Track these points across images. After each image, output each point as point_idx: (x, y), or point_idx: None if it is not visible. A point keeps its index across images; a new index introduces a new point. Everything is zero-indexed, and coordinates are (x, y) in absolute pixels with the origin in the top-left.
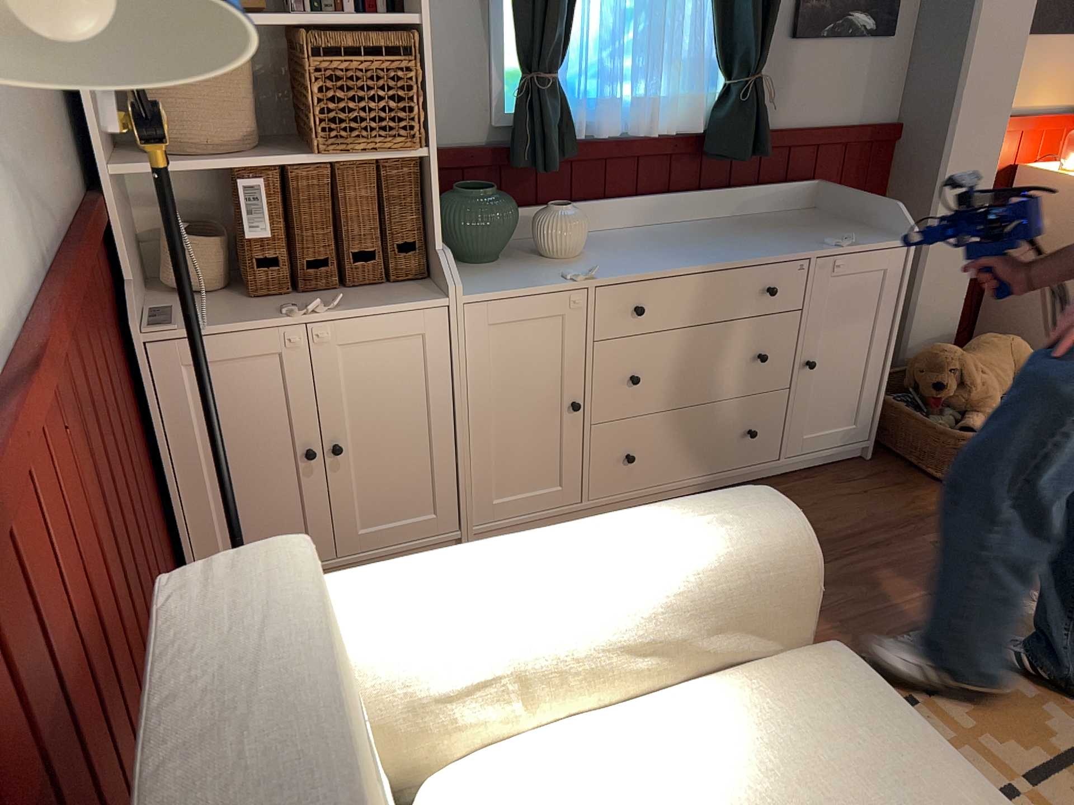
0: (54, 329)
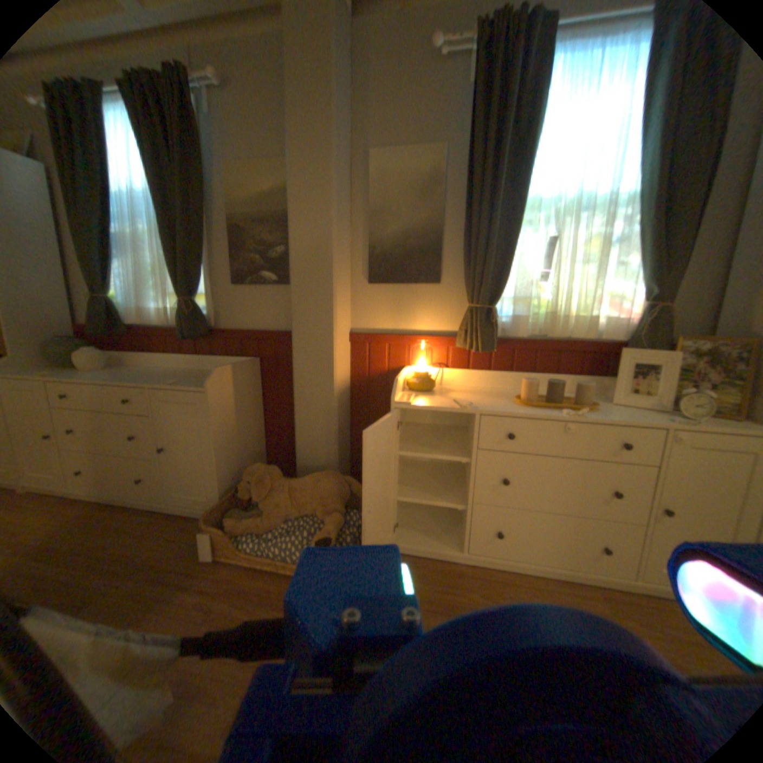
0: None
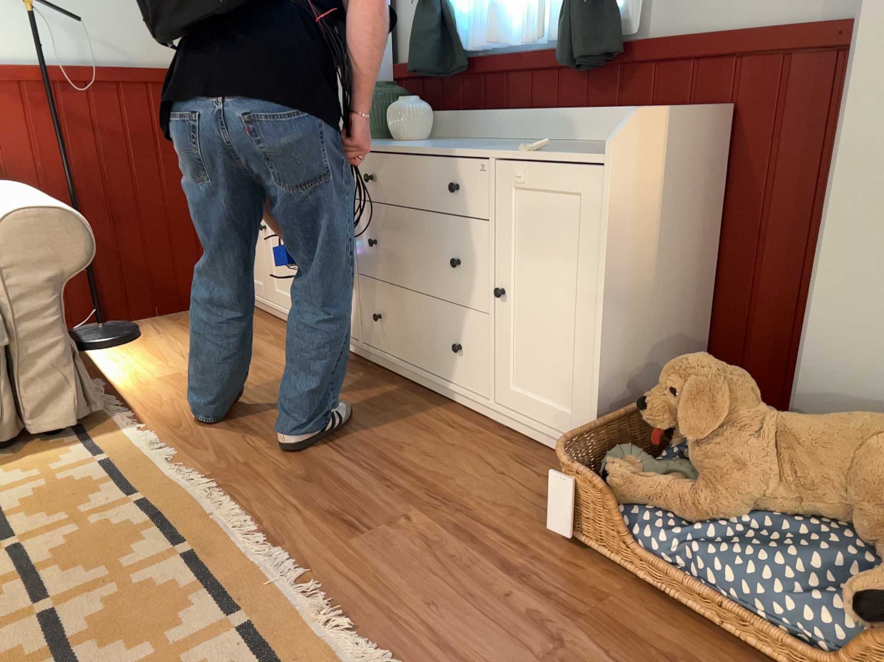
0: (40, 76)
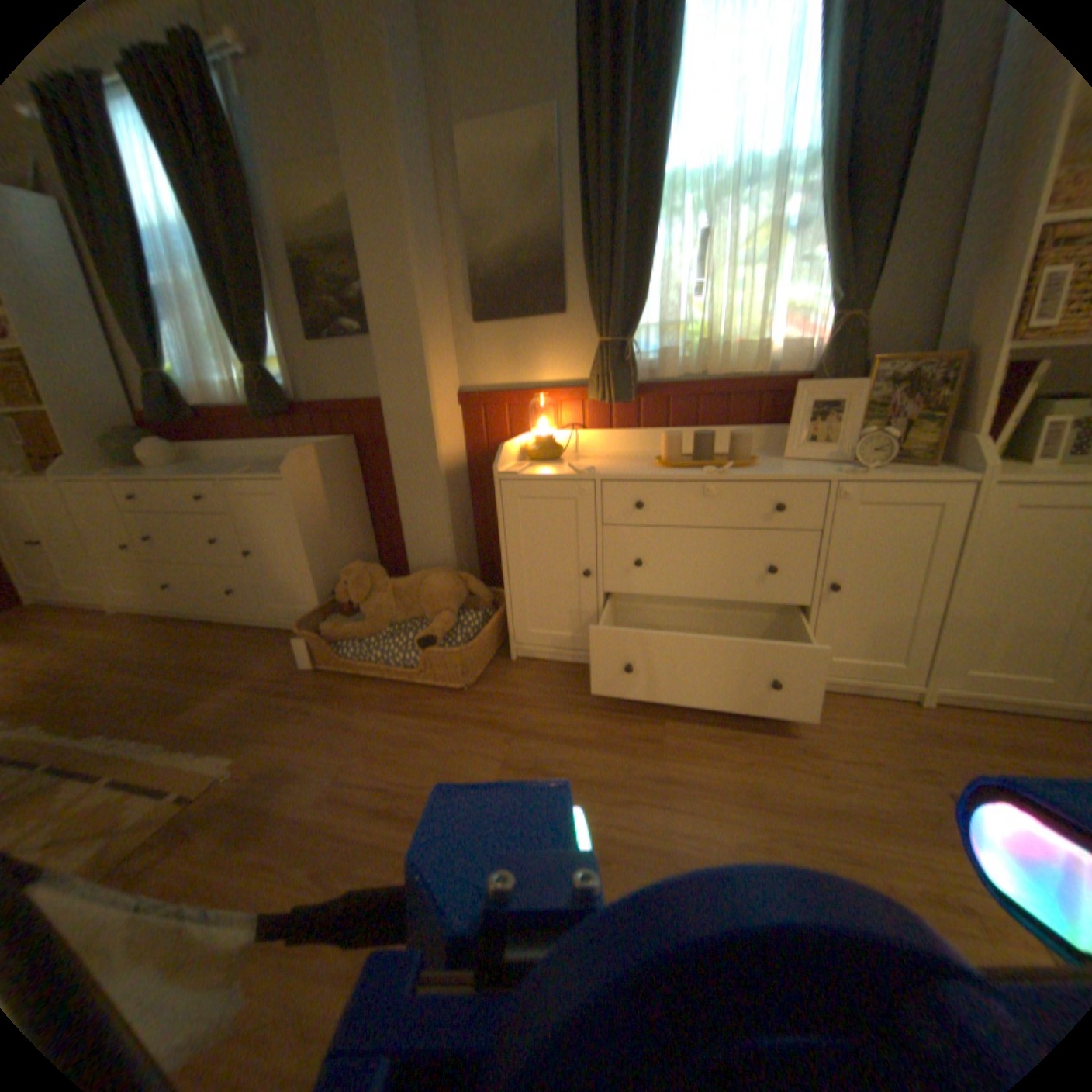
0: None
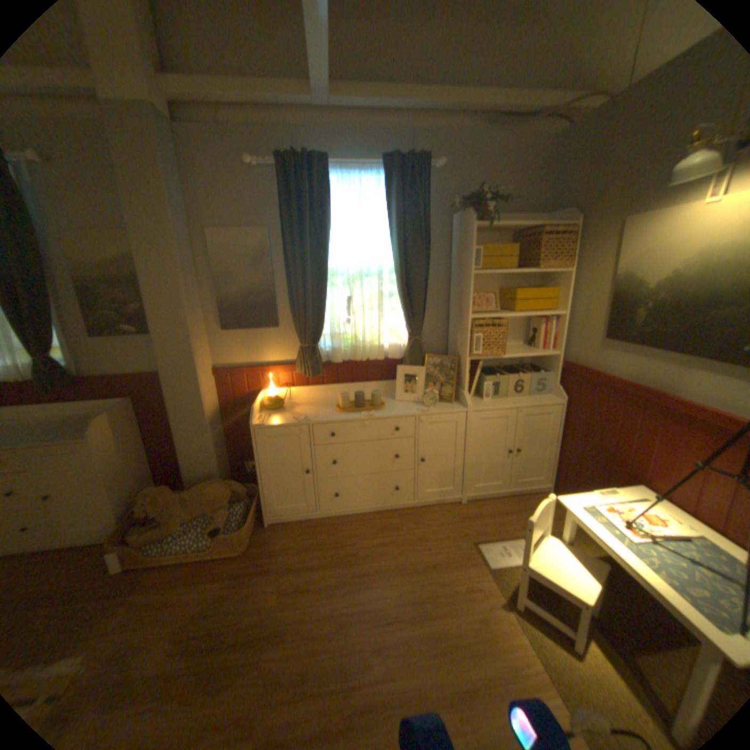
0: None
